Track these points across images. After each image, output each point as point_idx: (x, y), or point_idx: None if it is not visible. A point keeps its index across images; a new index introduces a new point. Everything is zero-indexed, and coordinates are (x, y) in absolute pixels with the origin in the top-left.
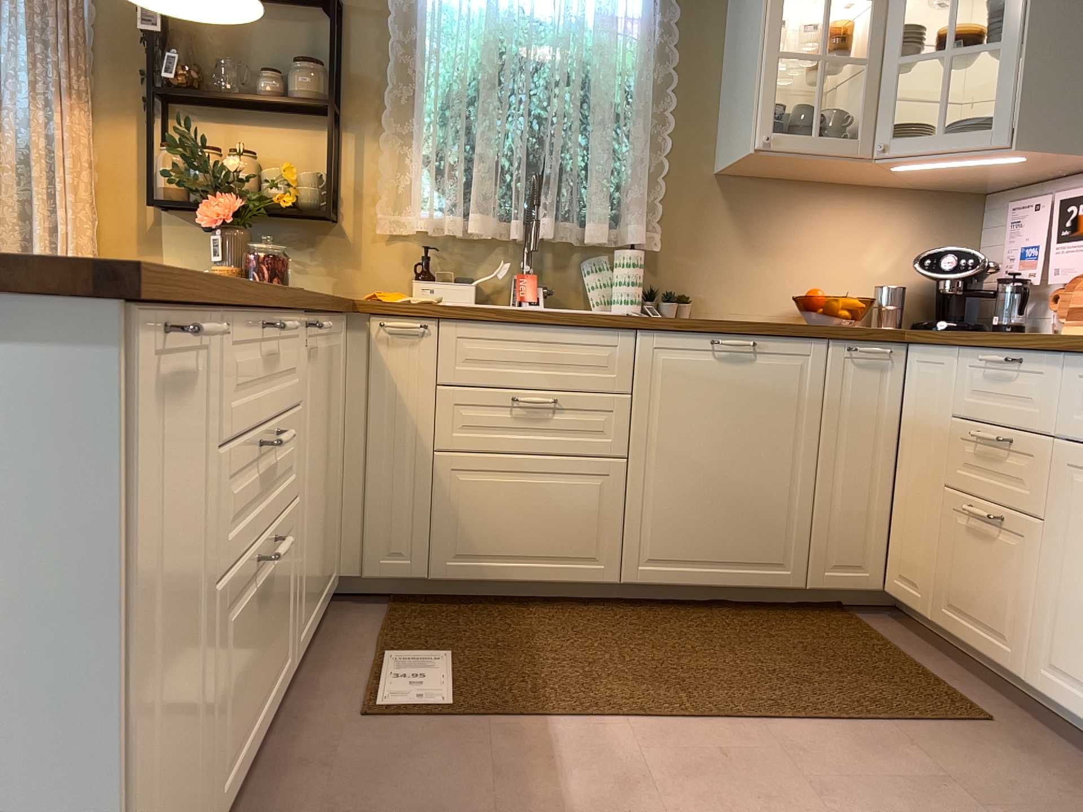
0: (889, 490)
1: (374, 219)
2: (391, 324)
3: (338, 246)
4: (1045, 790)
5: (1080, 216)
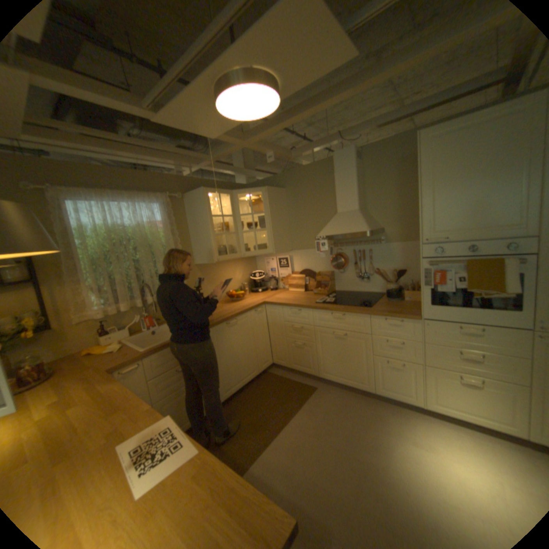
0: (268, 340)
1: (67, 321)
2: (125, 373)
3: (49, 339)
4: (337, 401)
5: (283, 262)
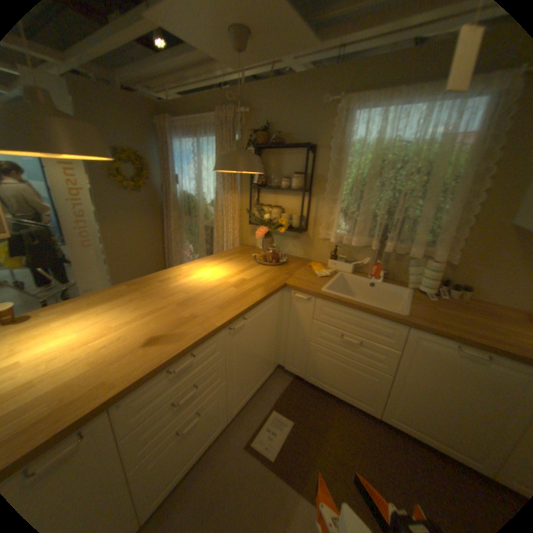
0: None
1: (319, 231)
2: (297, 295)
3: (306, 239)
4: None
5: None
